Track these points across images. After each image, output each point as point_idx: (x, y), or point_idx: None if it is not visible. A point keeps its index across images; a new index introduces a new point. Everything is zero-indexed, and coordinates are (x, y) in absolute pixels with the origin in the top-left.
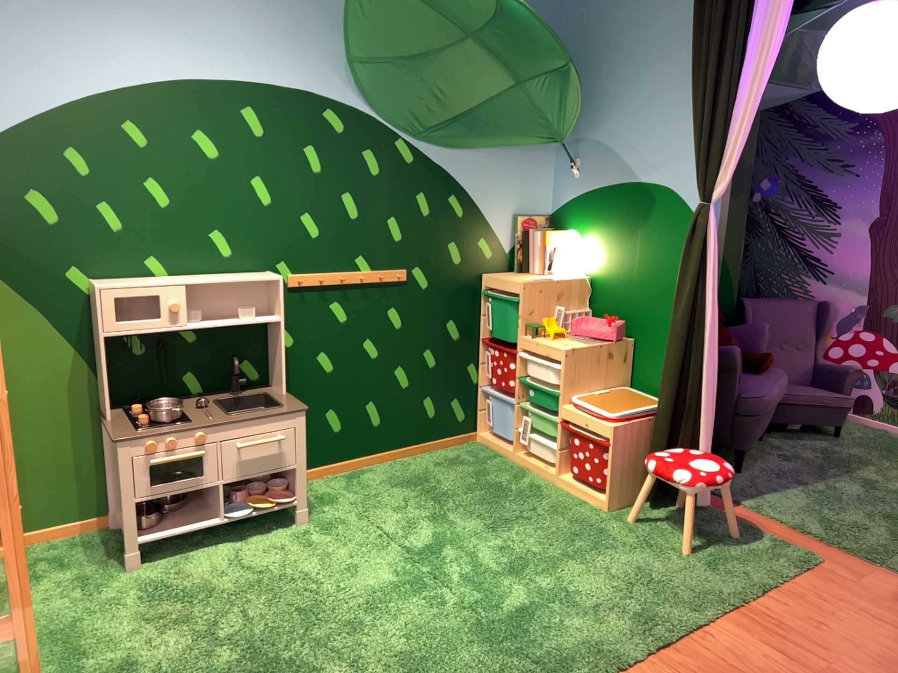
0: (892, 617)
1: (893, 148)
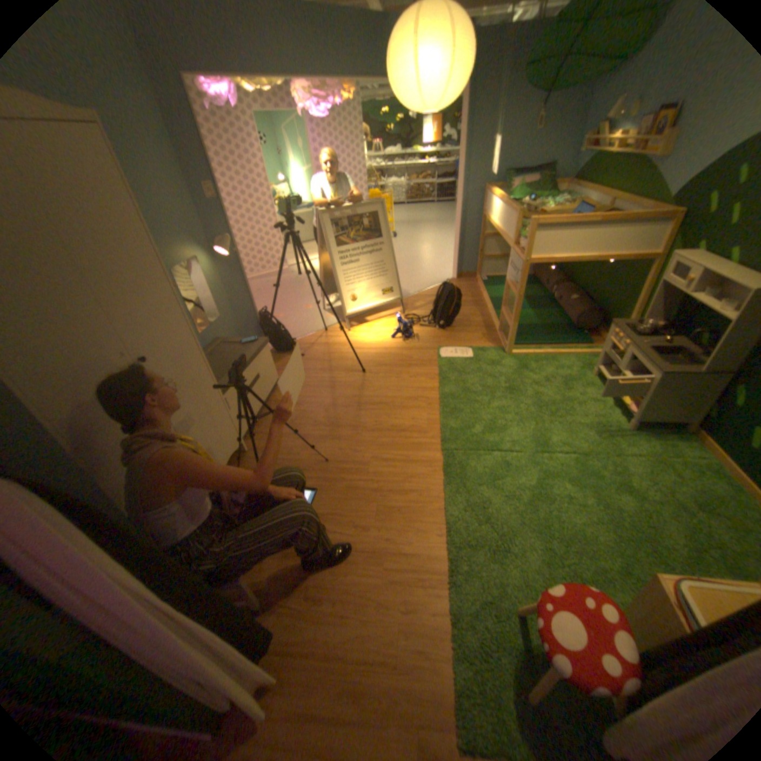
0: (372, 682)
1: None
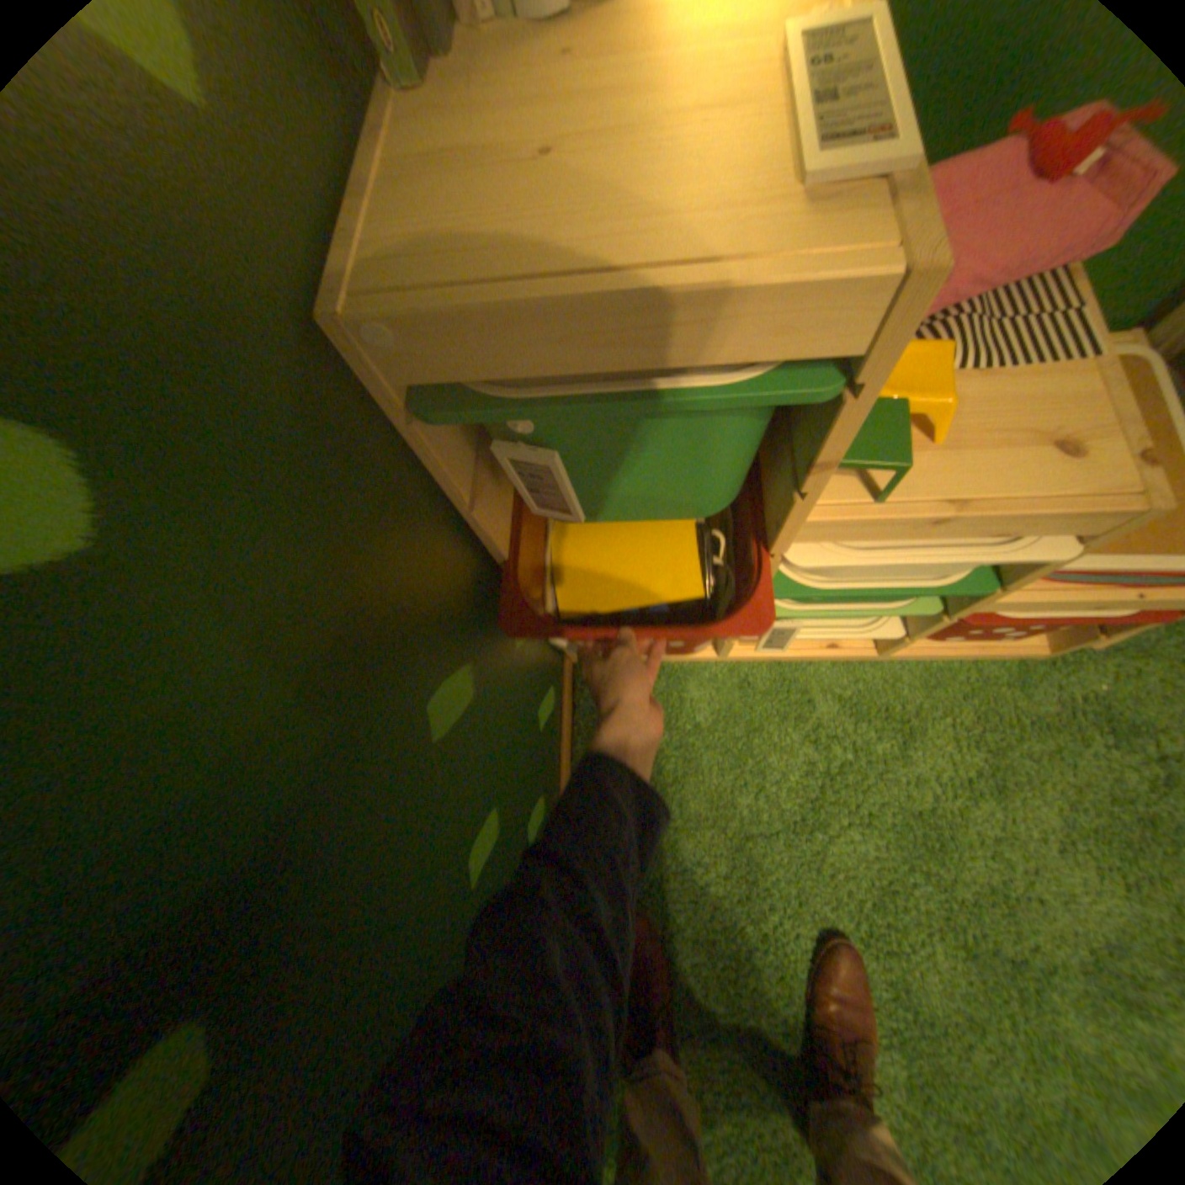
0: None
1: None
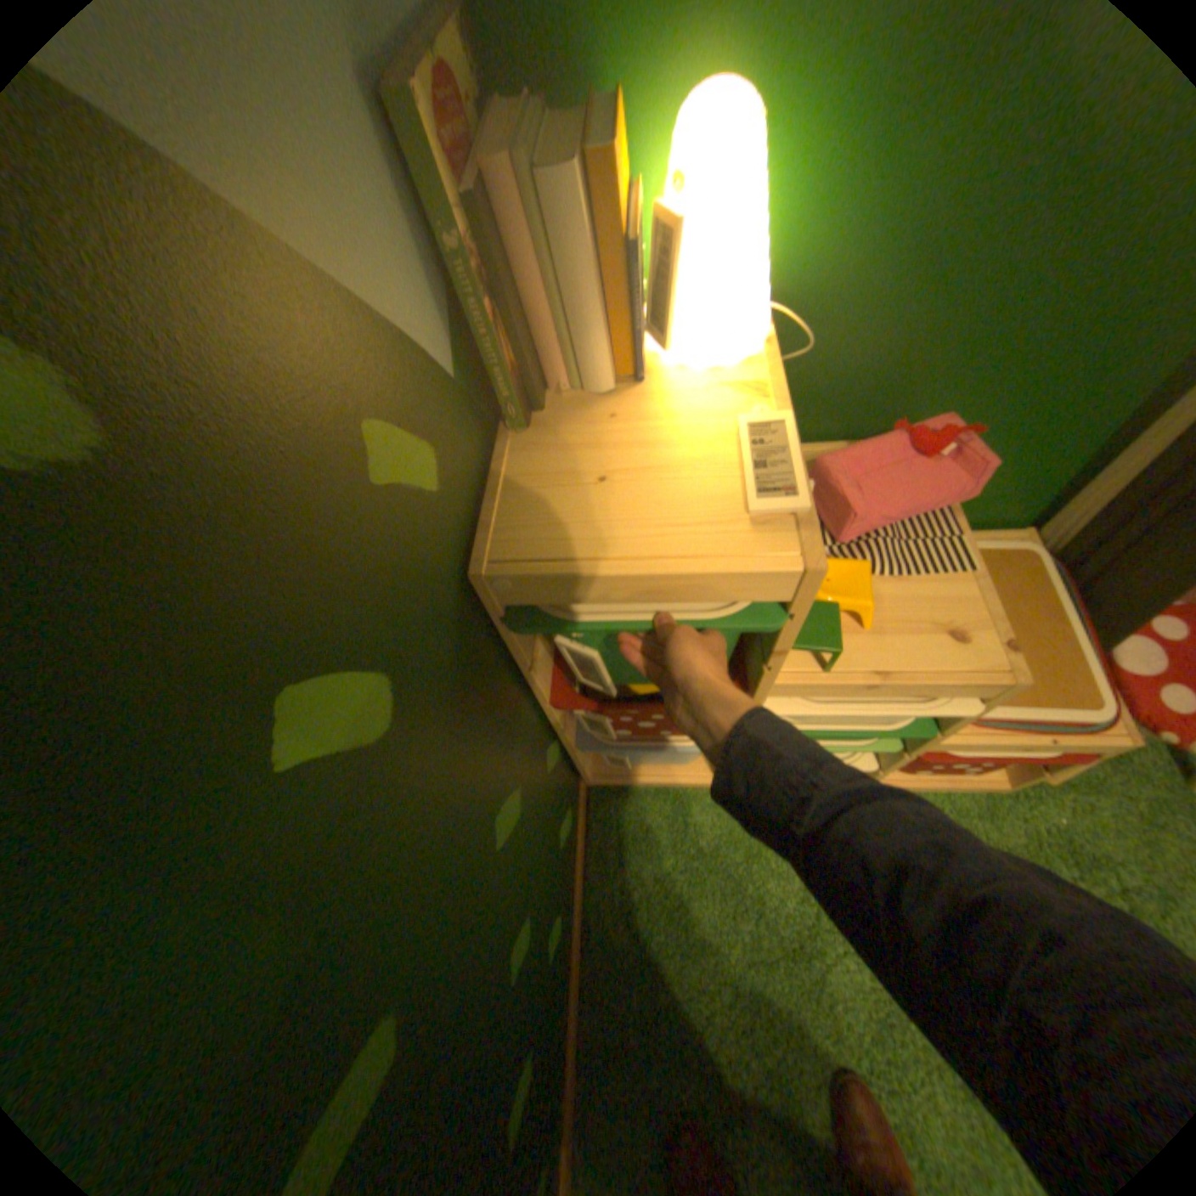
0: None
1: None
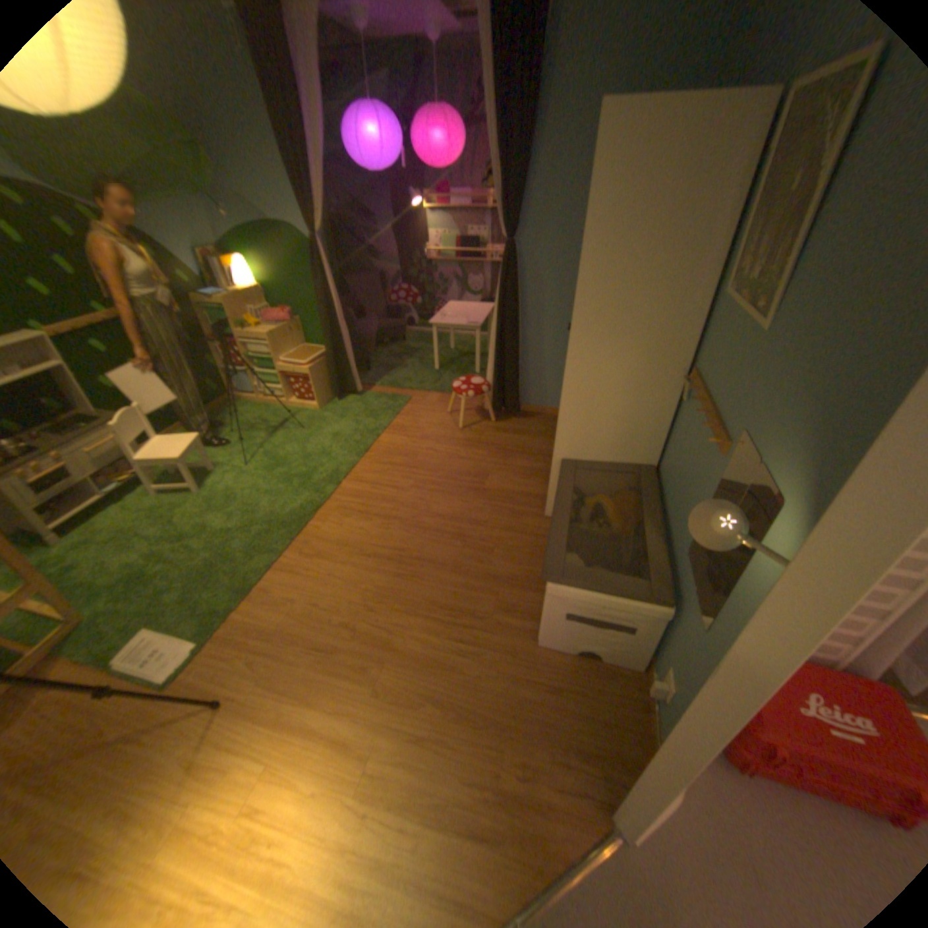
0: (438, 410)
1: (392, 180)
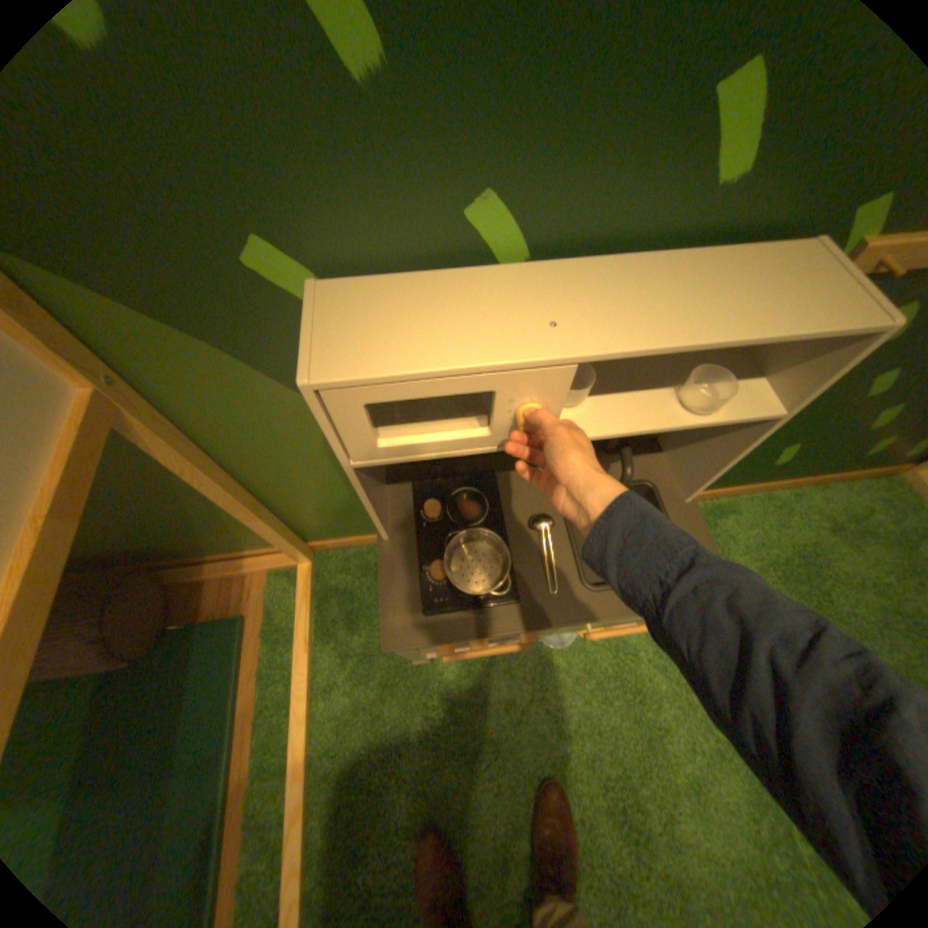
0: None
1: None
